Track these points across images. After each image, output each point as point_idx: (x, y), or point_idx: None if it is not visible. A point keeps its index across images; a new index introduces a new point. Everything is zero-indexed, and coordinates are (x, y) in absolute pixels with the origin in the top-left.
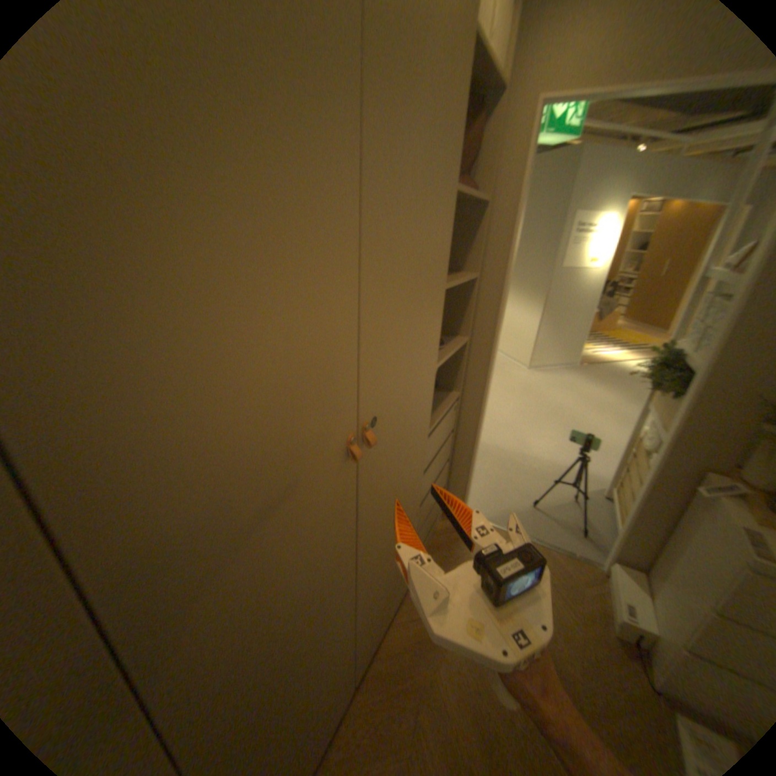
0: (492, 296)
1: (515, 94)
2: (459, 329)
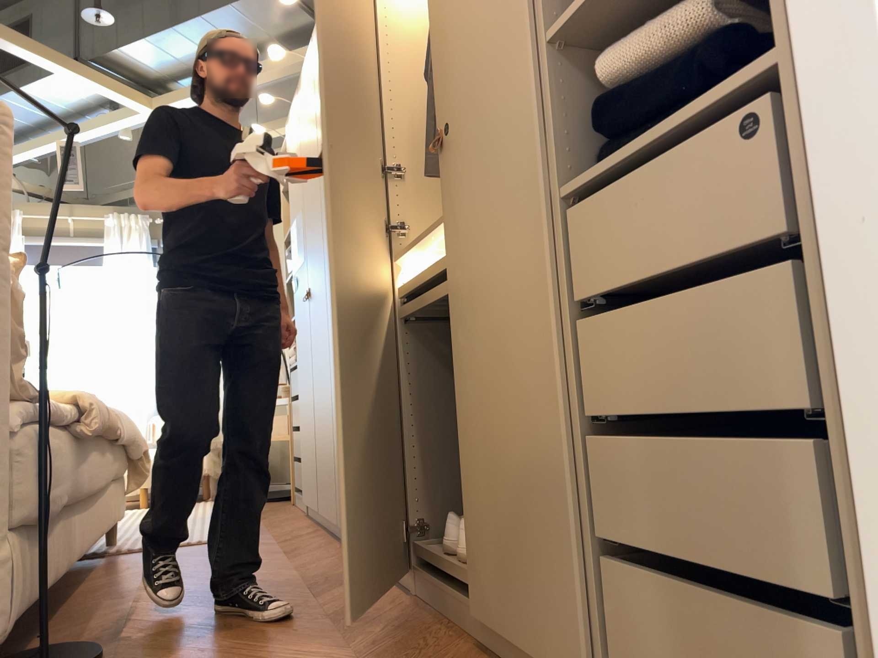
0: None
1: None
2: None
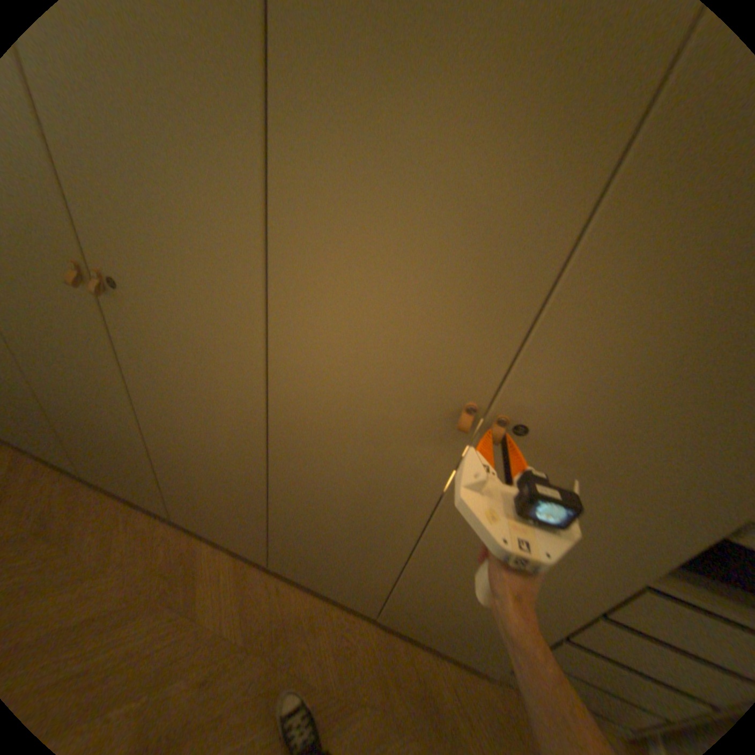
0: None
1: None
2: None
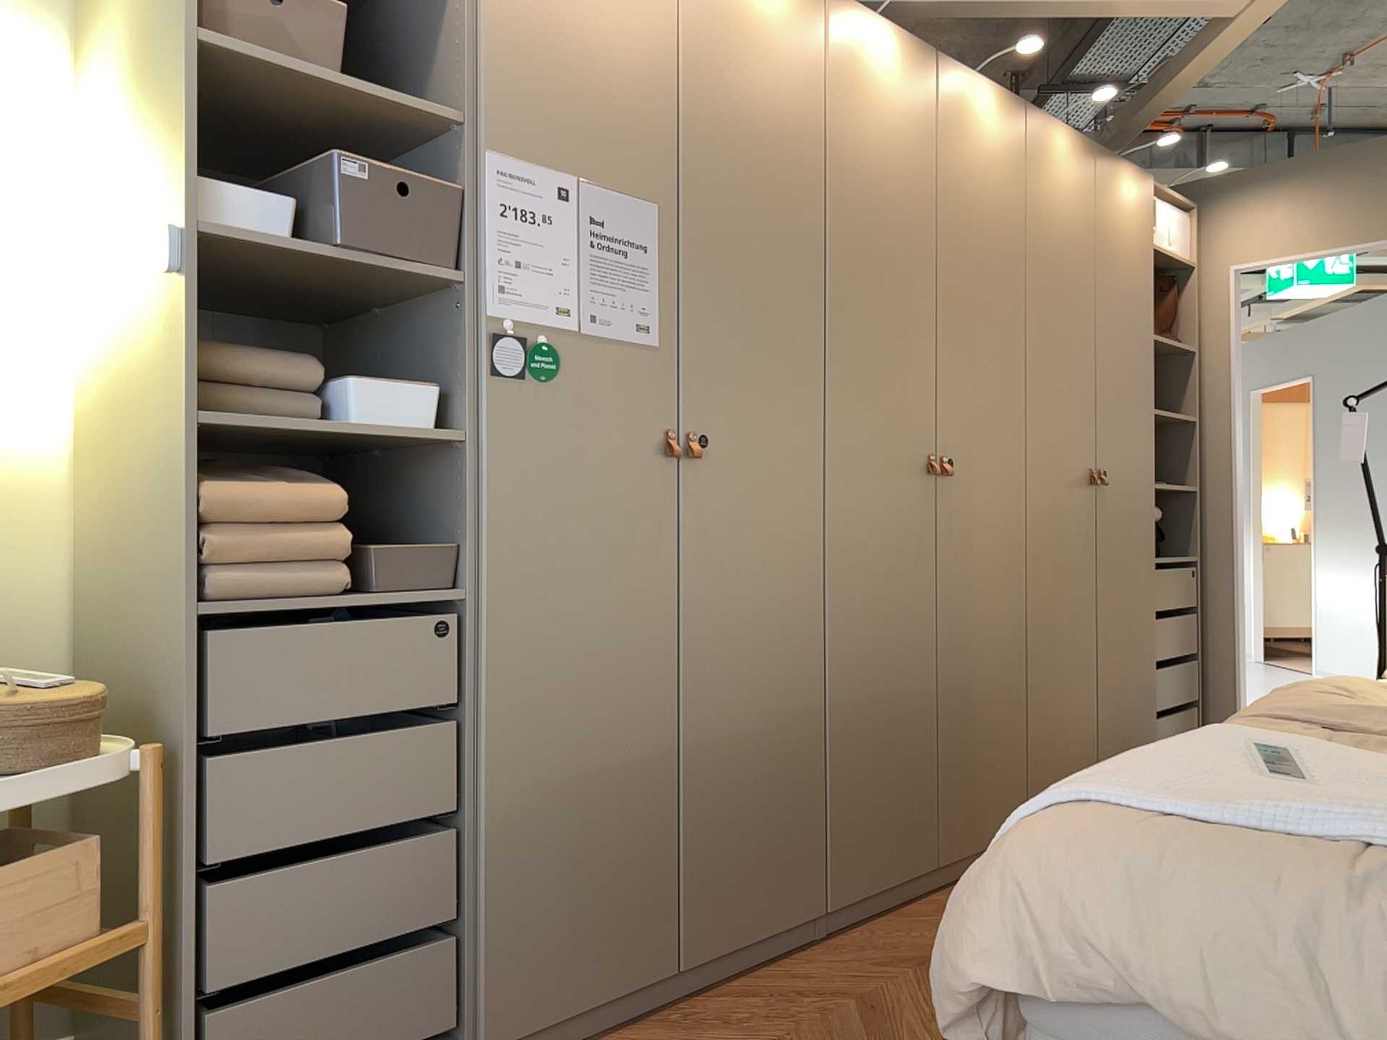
0: (1221, 441)
1: (1207, 265)
2: (1184, 476)
